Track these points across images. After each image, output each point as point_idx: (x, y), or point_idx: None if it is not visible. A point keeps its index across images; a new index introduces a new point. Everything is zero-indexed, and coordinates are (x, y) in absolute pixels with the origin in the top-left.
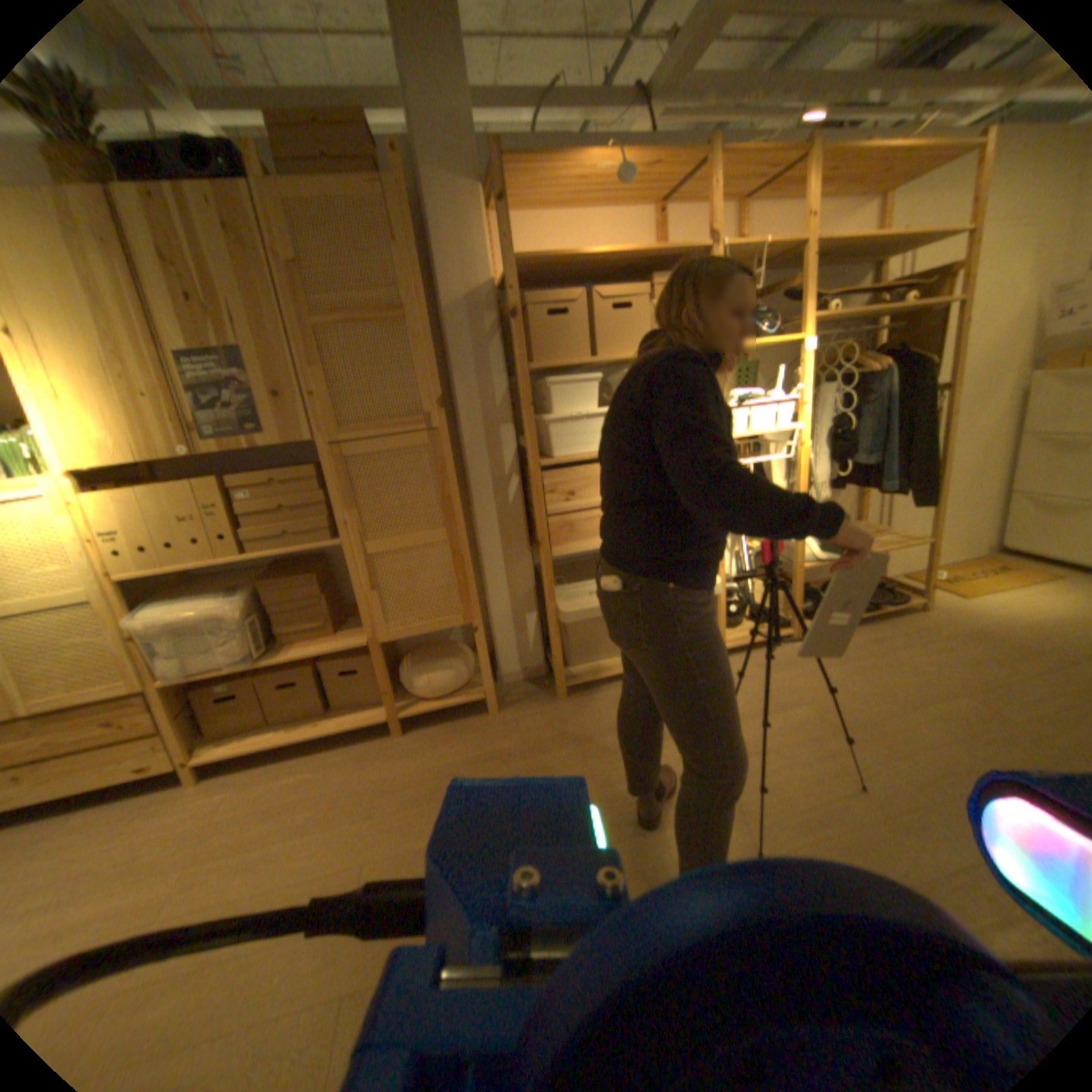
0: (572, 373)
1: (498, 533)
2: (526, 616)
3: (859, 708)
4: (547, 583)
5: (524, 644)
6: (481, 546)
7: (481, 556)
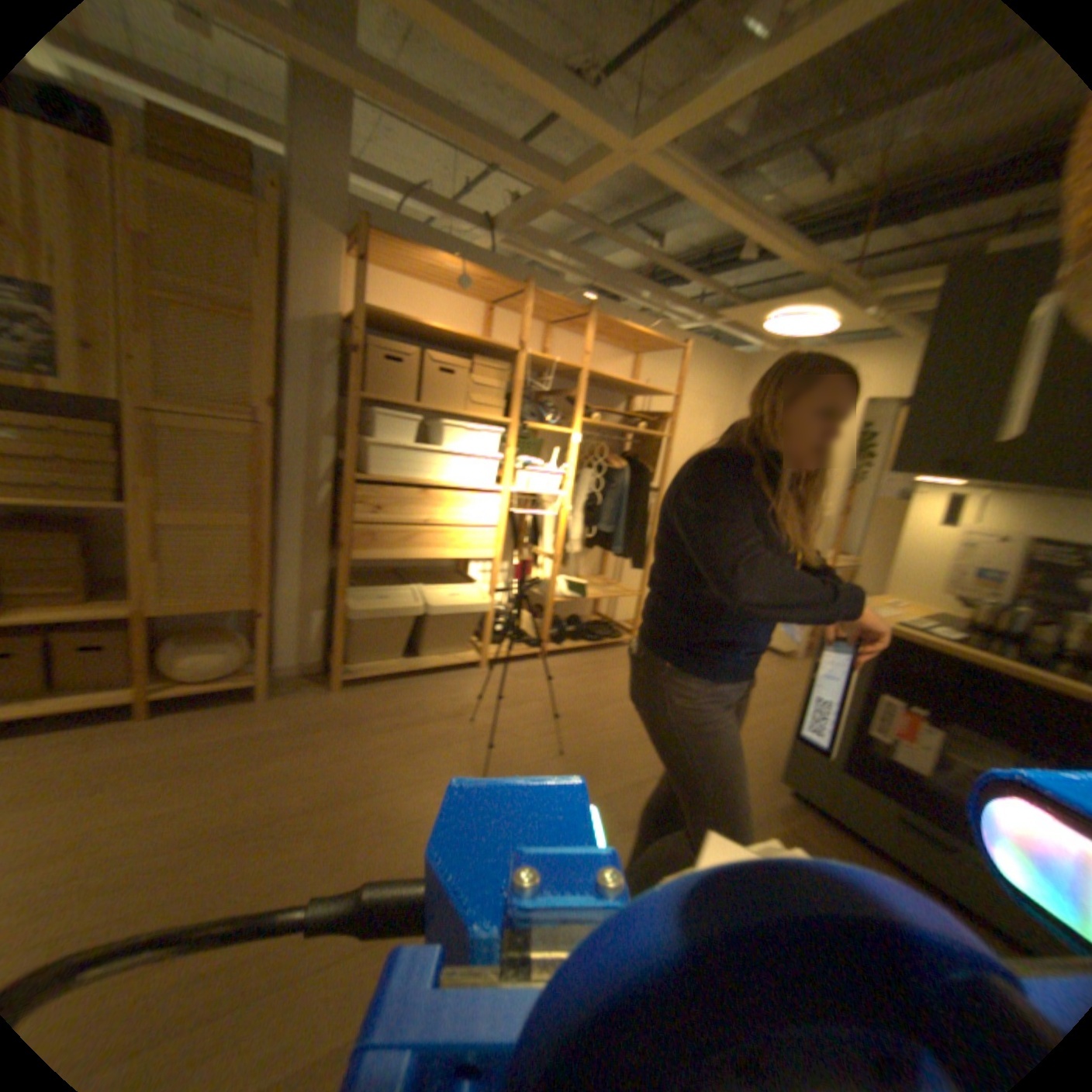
0: (399, 408)
1: (302, 530)
2: (315, 612)
3: (573, 703)
4: (343, 581)
5: (308, 639)
6: (282, 540)
7: (280, 549)
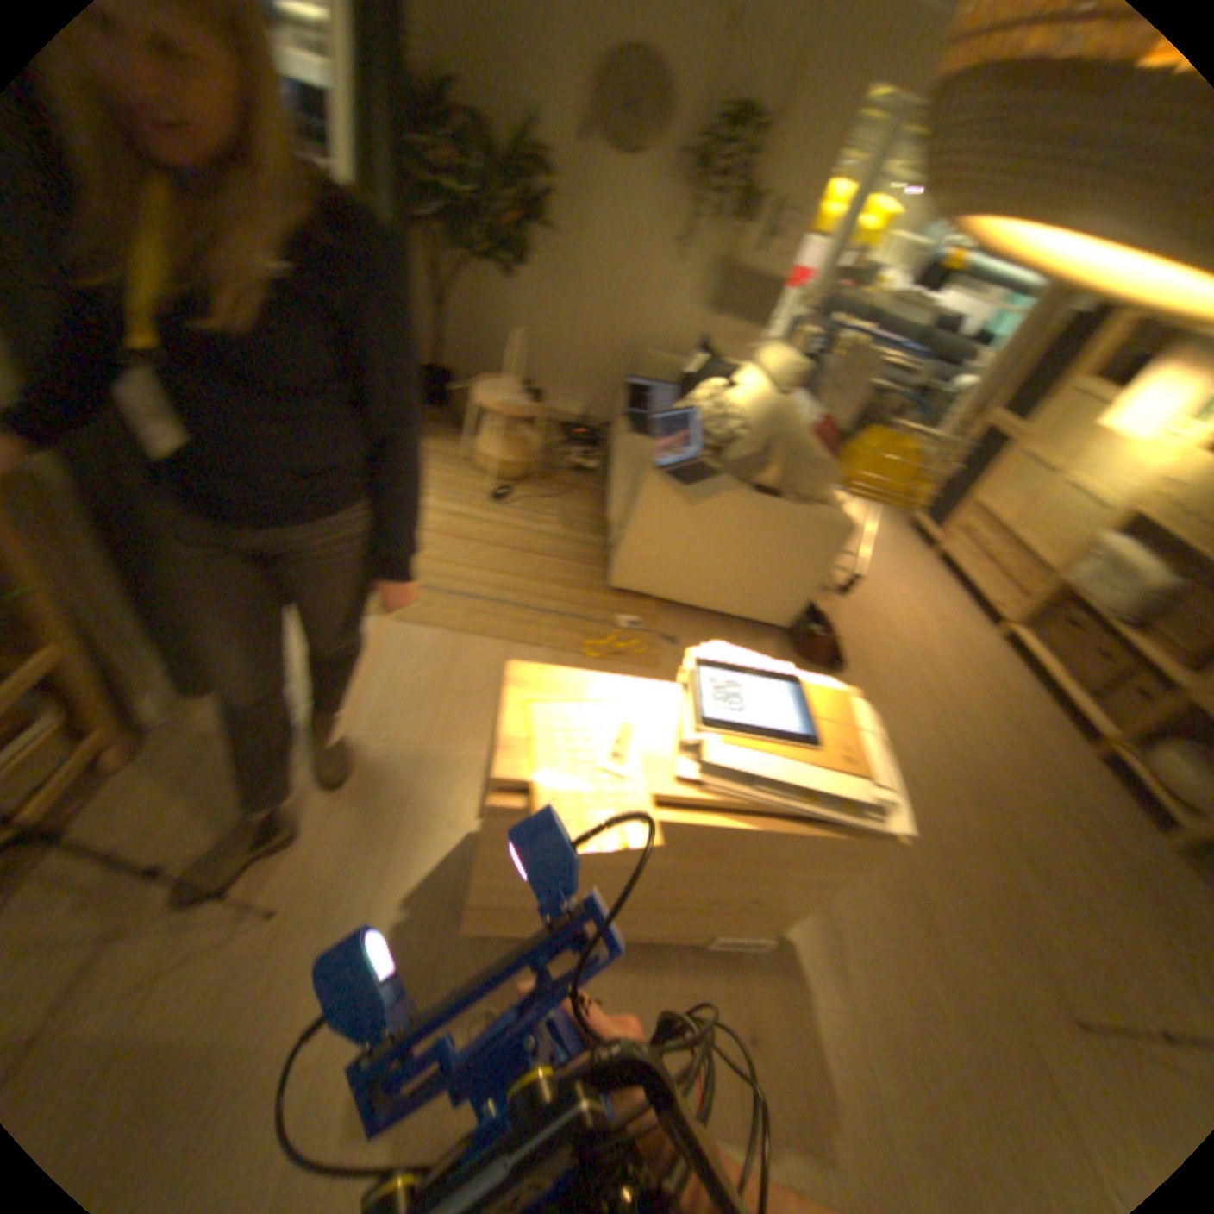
0: None
1: None
2: None
3: None
4: None
5: None
6: None
7: None
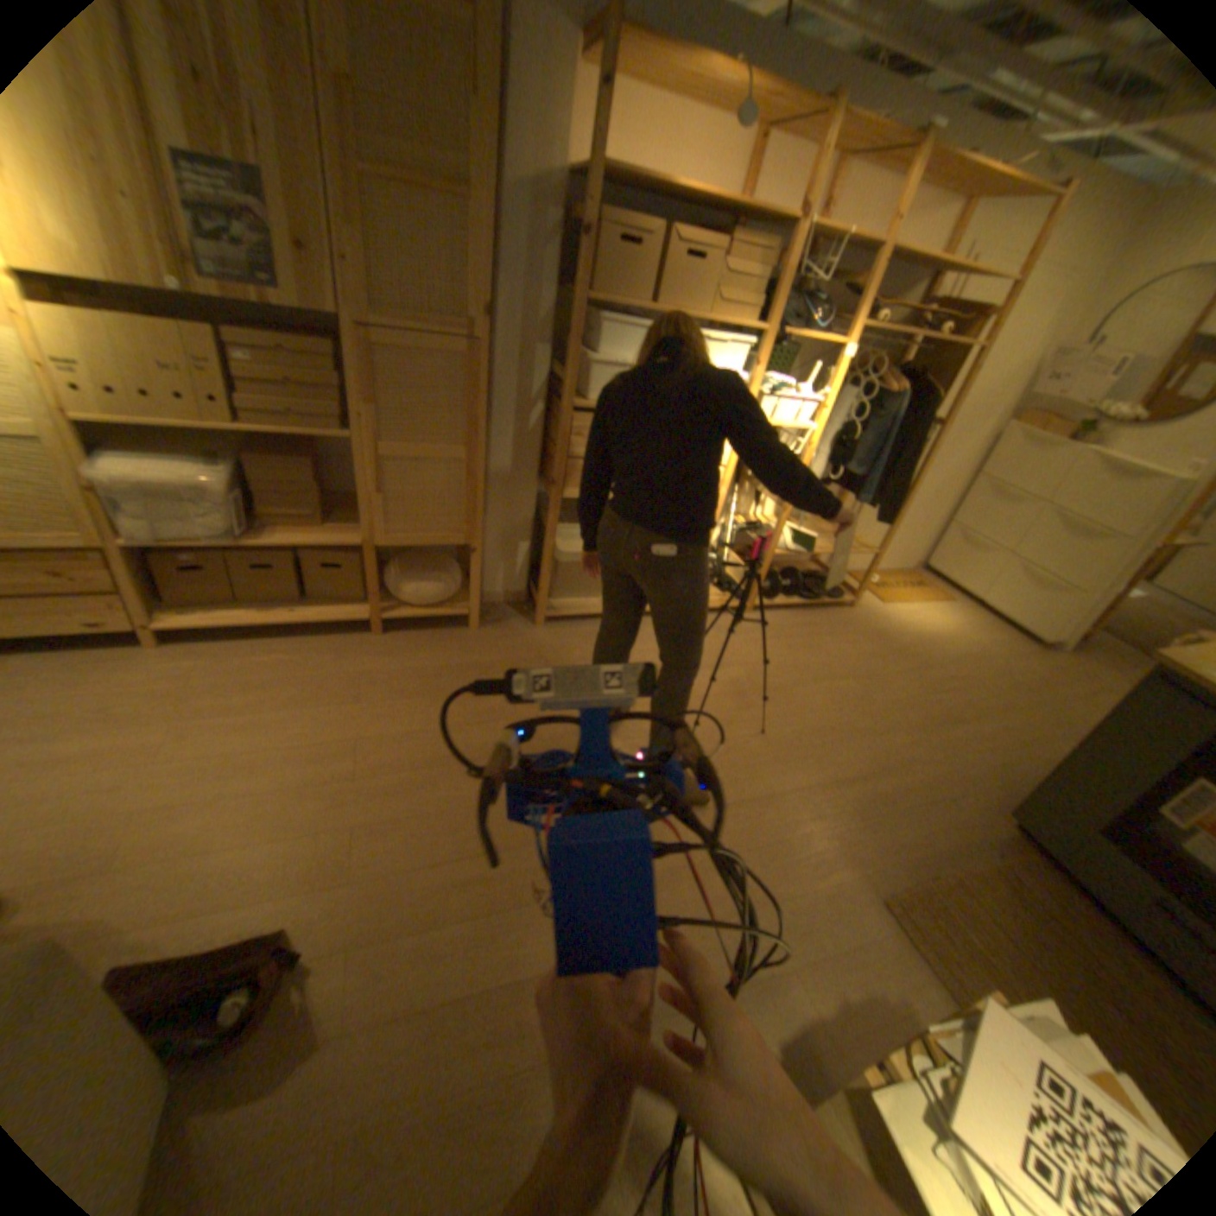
0: (621, 303)
1: (510, 462)
2: (520, 548)
3: (778, 677)
4: (552, 525)
5: (512, 573)
6: (490, 471)
7: (488, 481)
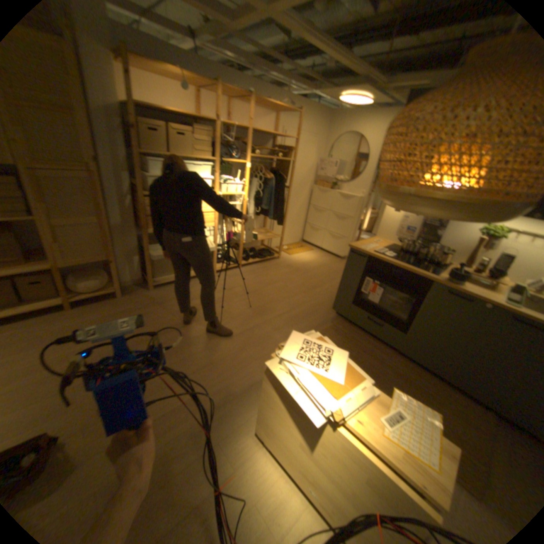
0: (155, 153)
1: (119, 222)
2: (133, 259)
3: (253, 287)
4: (145, 245)
5: (132, 271)
6: (110, 227)
7: (110, 232)
